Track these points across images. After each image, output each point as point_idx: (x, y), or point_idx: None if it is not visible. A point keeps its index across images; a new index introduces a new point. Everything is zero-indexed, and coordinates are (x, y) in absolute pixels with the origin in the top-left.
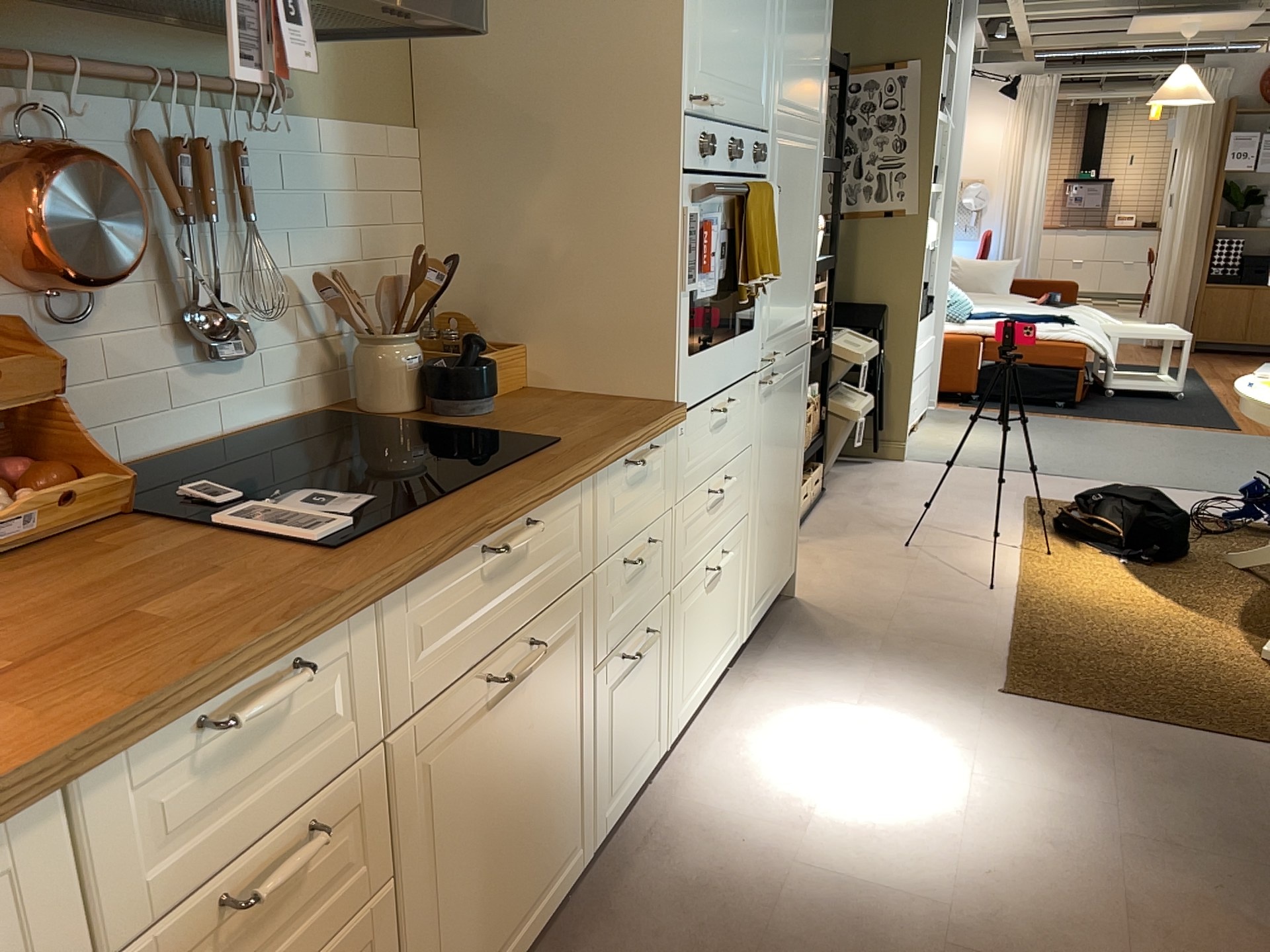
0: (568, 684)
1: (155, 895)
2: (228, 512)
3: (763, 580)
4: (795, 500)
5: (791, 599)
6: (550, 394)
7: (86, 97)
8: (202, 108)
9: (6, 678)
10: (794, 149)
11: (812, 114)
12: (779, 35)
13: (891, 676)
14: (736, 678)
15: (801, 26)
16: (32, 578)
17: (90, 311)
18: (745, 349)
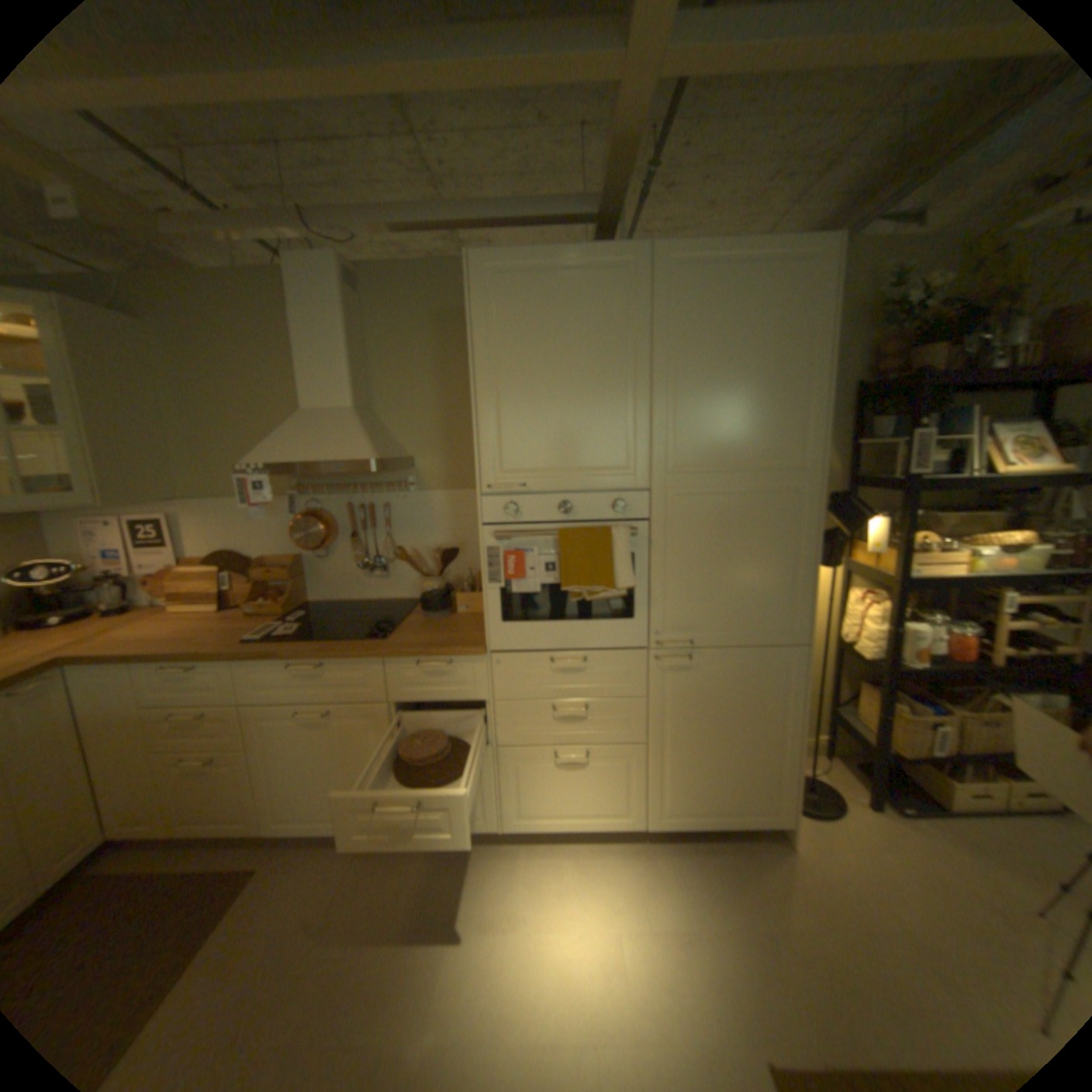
0: (367, 744)
1: (155, 702)
2: (273, 624)
3: (691, 805)
4: (784, 770)
5: (790, 851)
6: (483, 620)
7: (334, 495)
8: (376, 493)
9: (163, 641)
10: (718, 494)
11: (773, 463)
12: (658, 422)
13: (719, 954)
14: (638, 852)
15: (720, 404)
16: (233, 624)
17: (331, 555)
18: (612, 631)
